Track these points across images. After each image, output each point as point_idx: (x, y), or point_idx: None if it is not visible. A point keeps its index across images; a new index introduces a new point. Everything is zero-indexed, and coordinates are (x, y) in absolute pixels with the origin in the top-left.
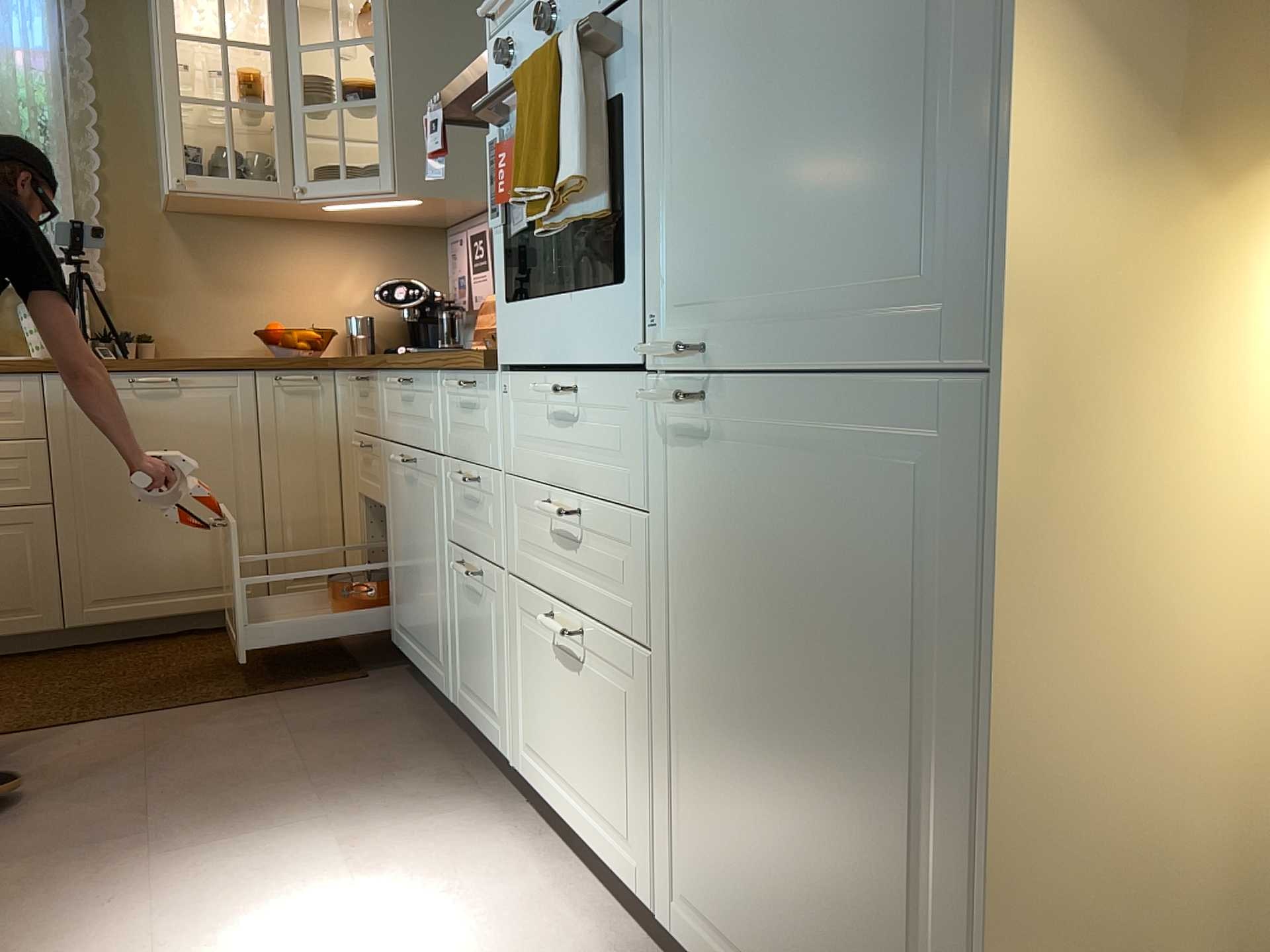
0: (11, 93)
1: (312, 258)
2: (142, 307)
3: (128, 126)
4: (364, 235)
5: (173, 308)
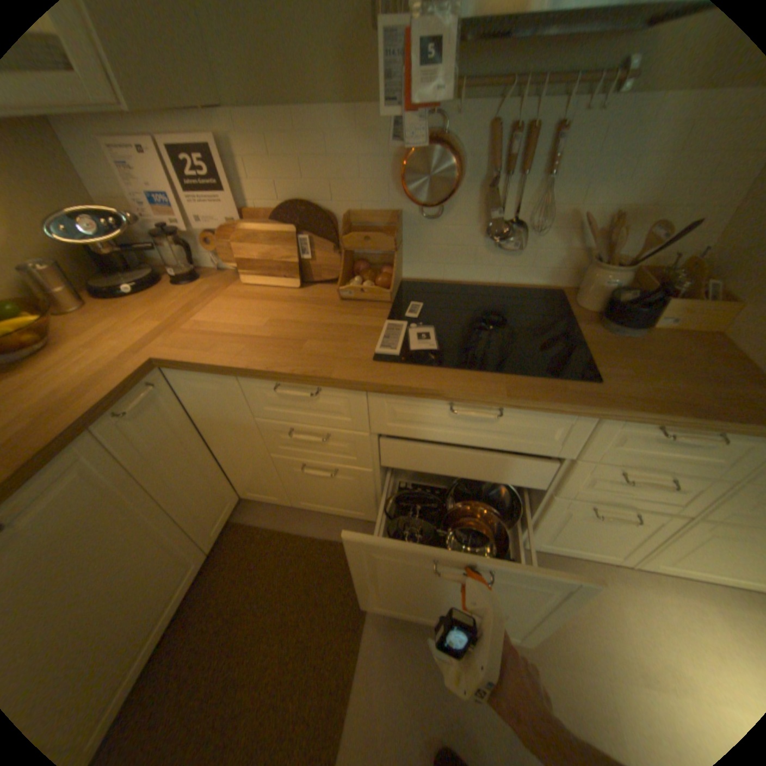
0: None
1: None
2: None
3: None
4: None
5: None
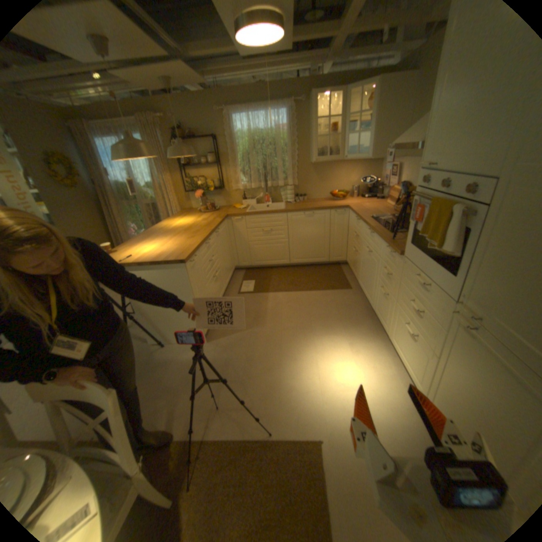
0: (279, 138)
1: (344, 170)
2: (303, 187)
3: (302, 140)
4: (359, 162)
5: (310, 187)
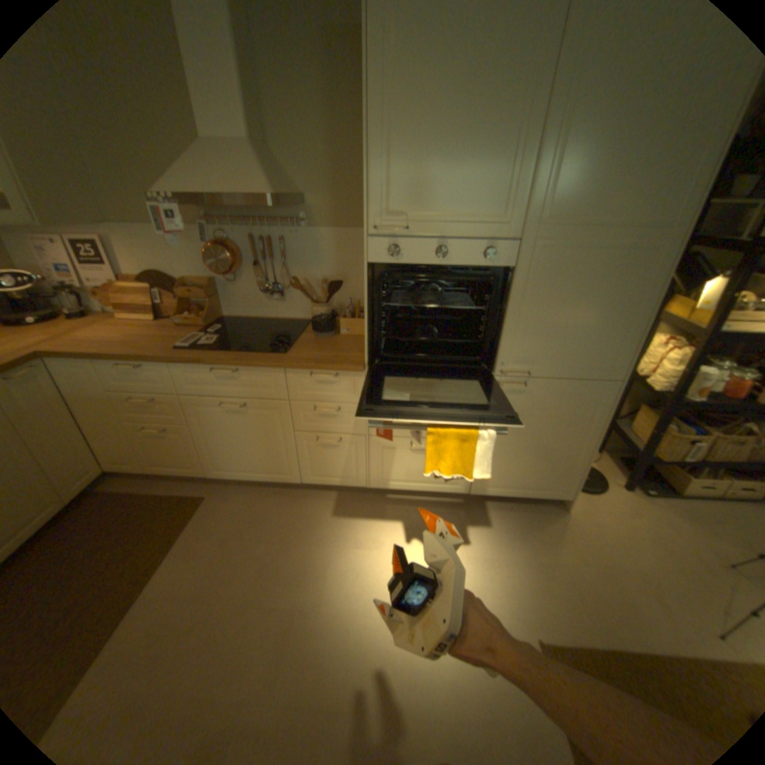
0: None
1: None
2: None
3: None
4: None
5: None
